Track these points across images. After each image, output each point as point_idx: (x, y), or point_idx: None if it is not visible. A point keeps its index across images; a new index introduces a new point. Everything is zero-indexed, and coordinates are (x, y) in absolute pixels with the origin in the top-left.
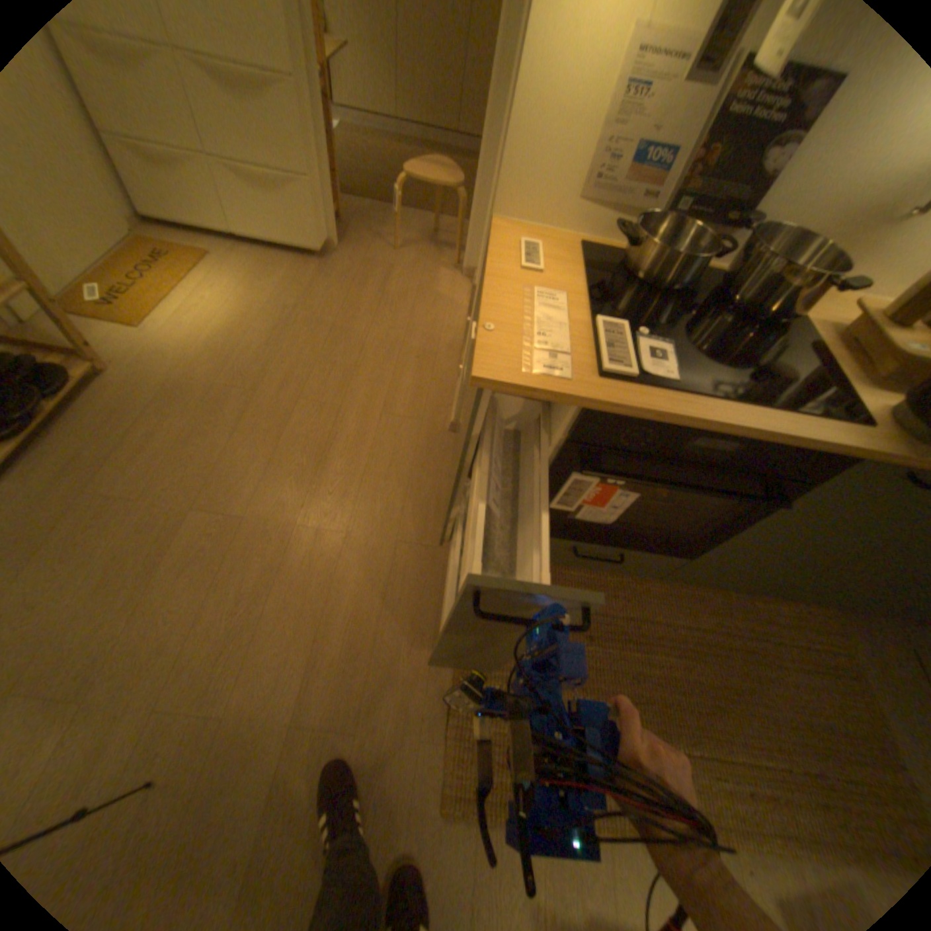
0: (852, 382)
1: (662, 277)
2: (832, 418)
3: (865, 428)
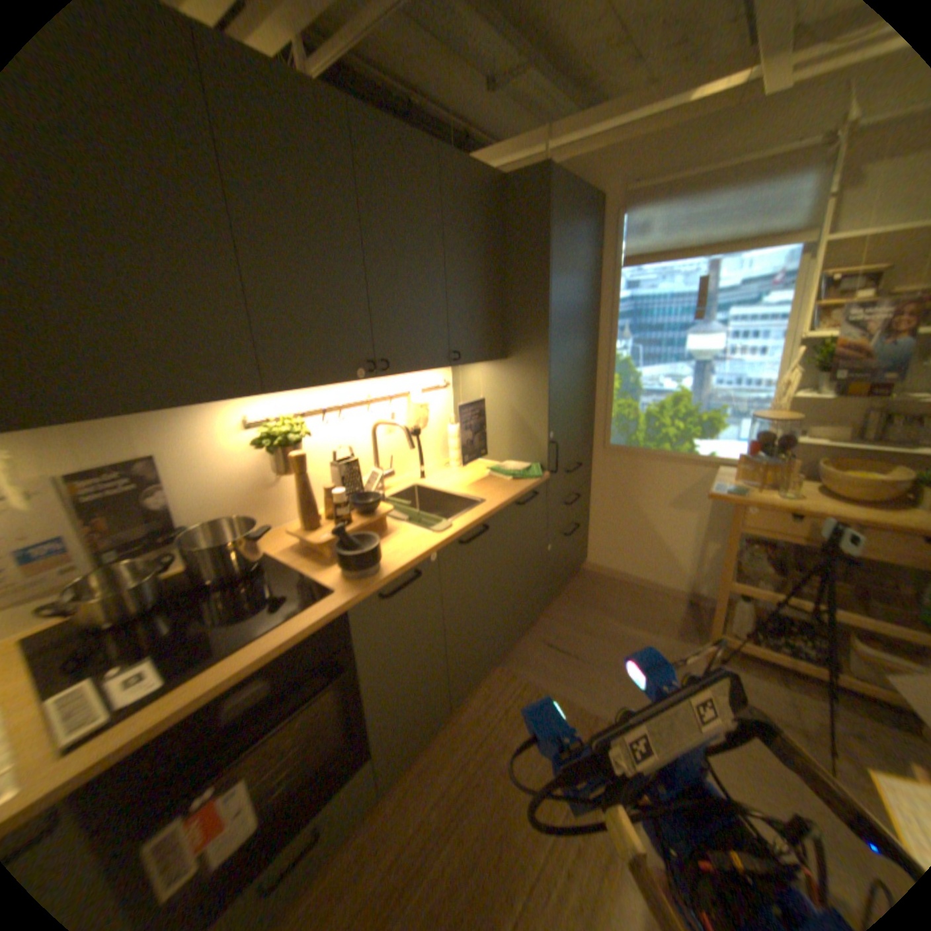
0: (312, 575)
1: (122, 615)
2: (303, 609)
3: (328, 598)
